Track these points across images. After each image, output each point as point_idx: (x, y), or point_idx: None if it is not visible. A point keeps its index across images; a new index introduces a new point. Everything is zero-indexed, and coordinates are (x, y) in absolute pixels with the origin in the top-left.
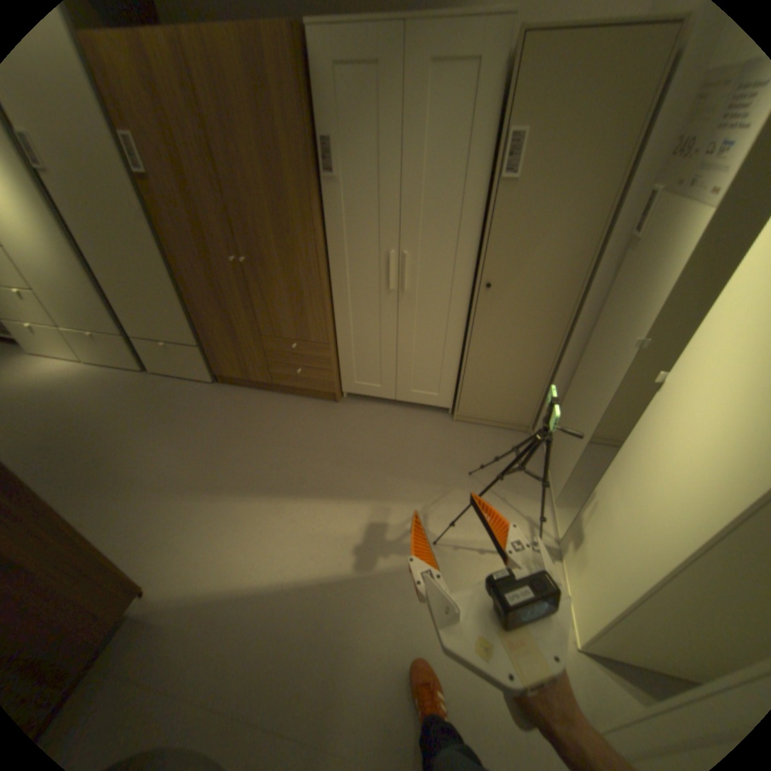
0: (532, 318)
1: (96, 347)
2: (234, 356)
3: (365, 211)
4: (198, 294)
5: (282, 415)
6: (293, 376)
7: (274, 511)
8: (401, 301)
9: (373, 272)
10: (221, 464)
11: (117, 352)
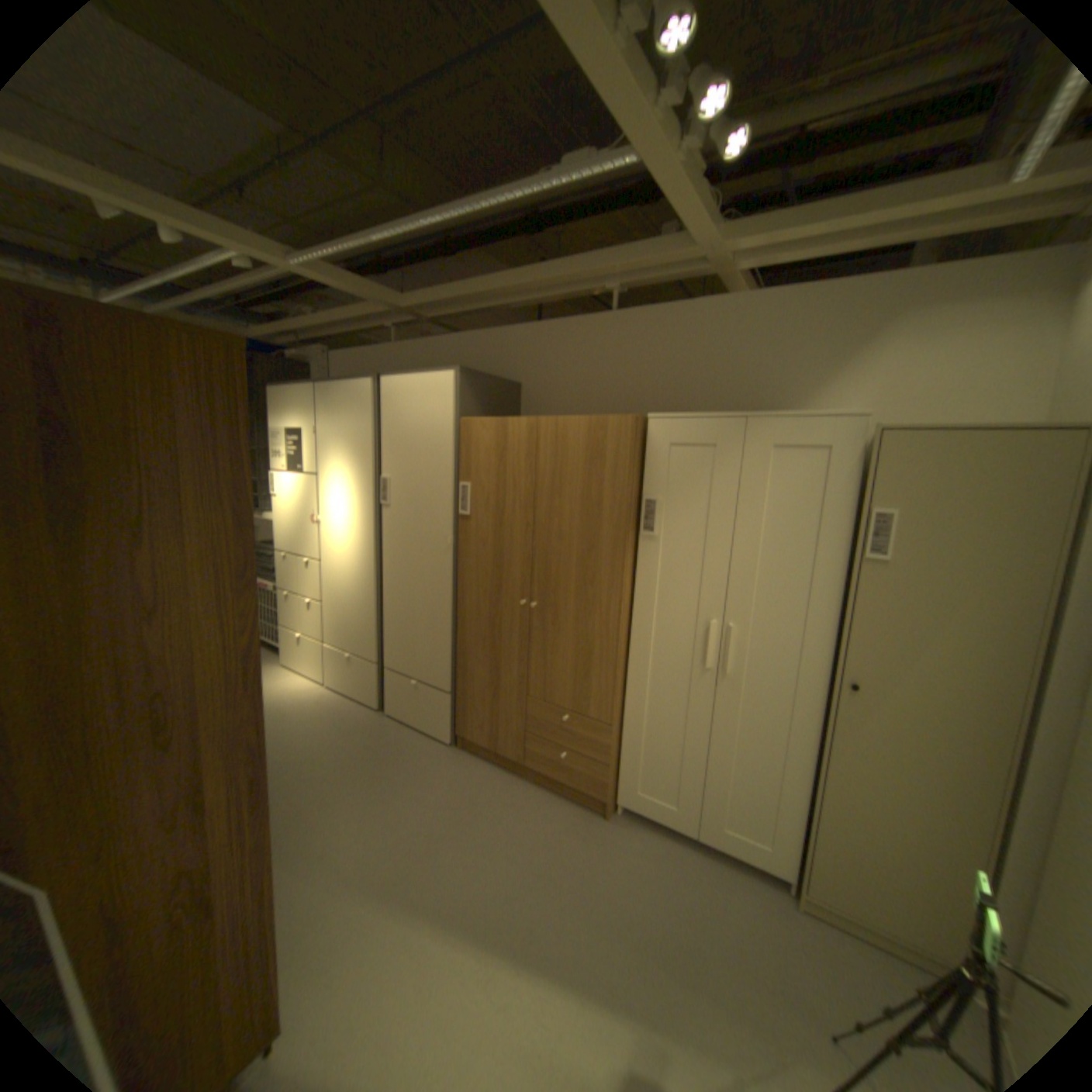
0: (937, 752)
1: (346, 671)
2: (487, 715)
3: (685, 572)
4: (473, 632)
5: (525, 817)
6: (553, 760)
7: (481, 978)
8: (720, 686)
9: (685, 642)
10: (429, 868)
11: (364, 681)
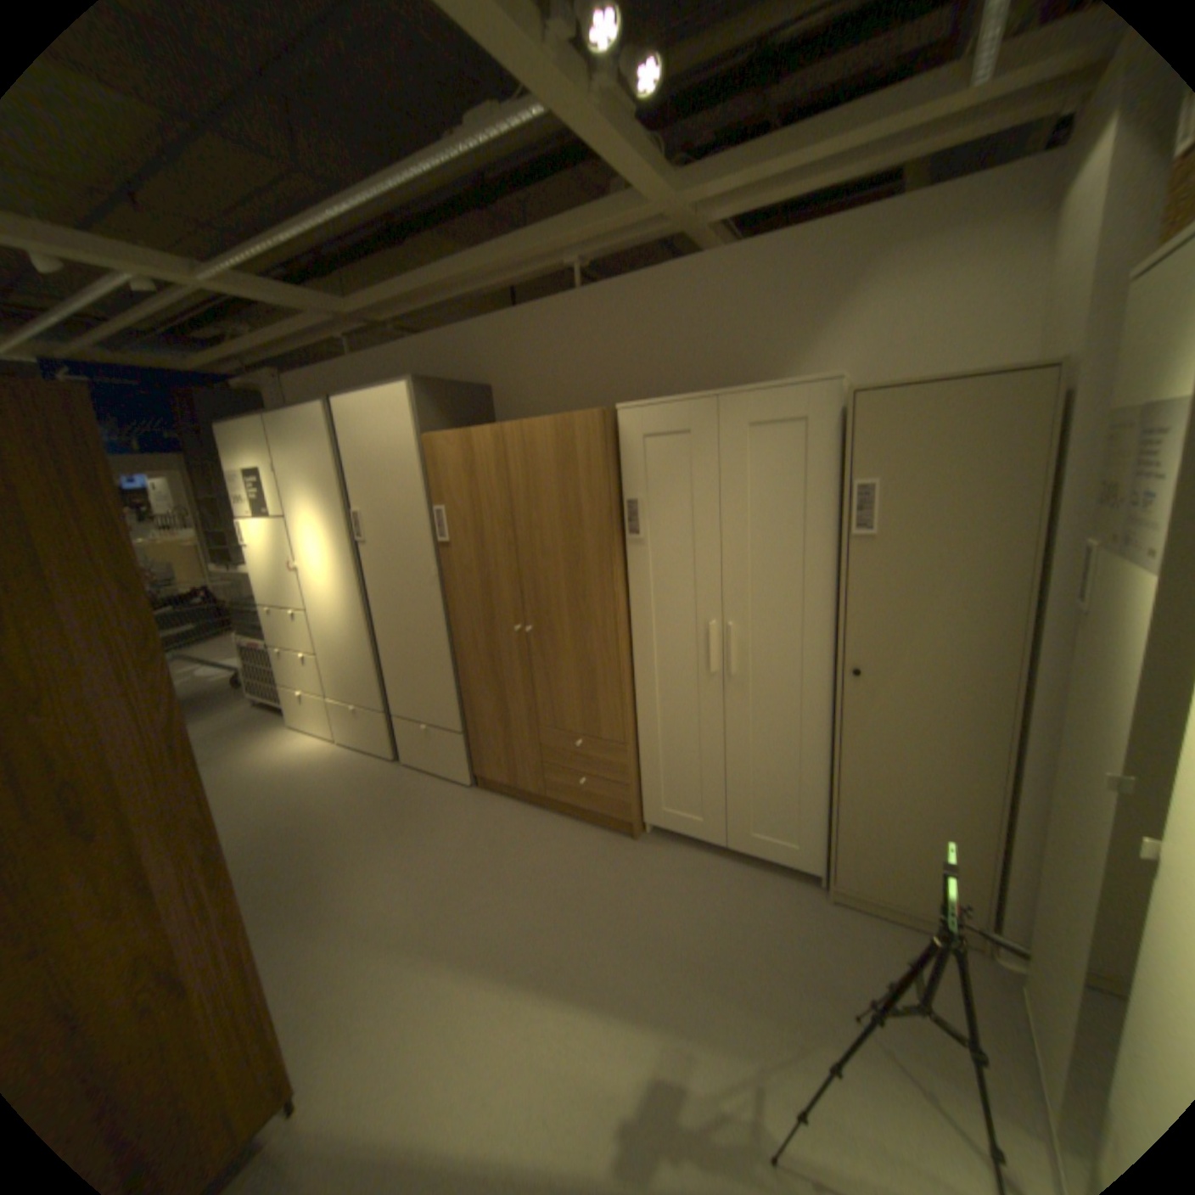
0: (942, 727)
1: (353, 725)
2: (501, 751)
3: (677, 574)
4: (473, 667)
5: (550, 849)
6: (573, 788)
7: (505, 1013)
8: (727, 689)
9: (687, 648)
10: (450, 914)
11: (373, 733)
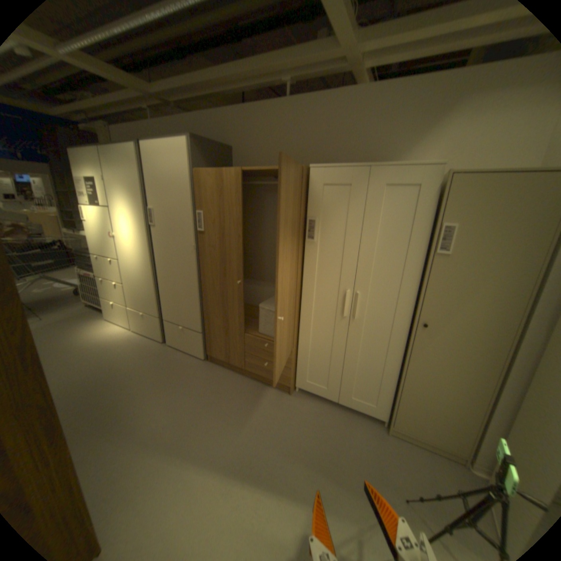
0: (466, 358)
1: (141, 322)
2: (223, 344)
3: (332, 263)
4: (211, 300)
5: (246, 397)
6: (260, 367)
7: (223, 492)
8: (351, 325)
9: (332, 302)
10: (192, 432)
11: (152, 327)
